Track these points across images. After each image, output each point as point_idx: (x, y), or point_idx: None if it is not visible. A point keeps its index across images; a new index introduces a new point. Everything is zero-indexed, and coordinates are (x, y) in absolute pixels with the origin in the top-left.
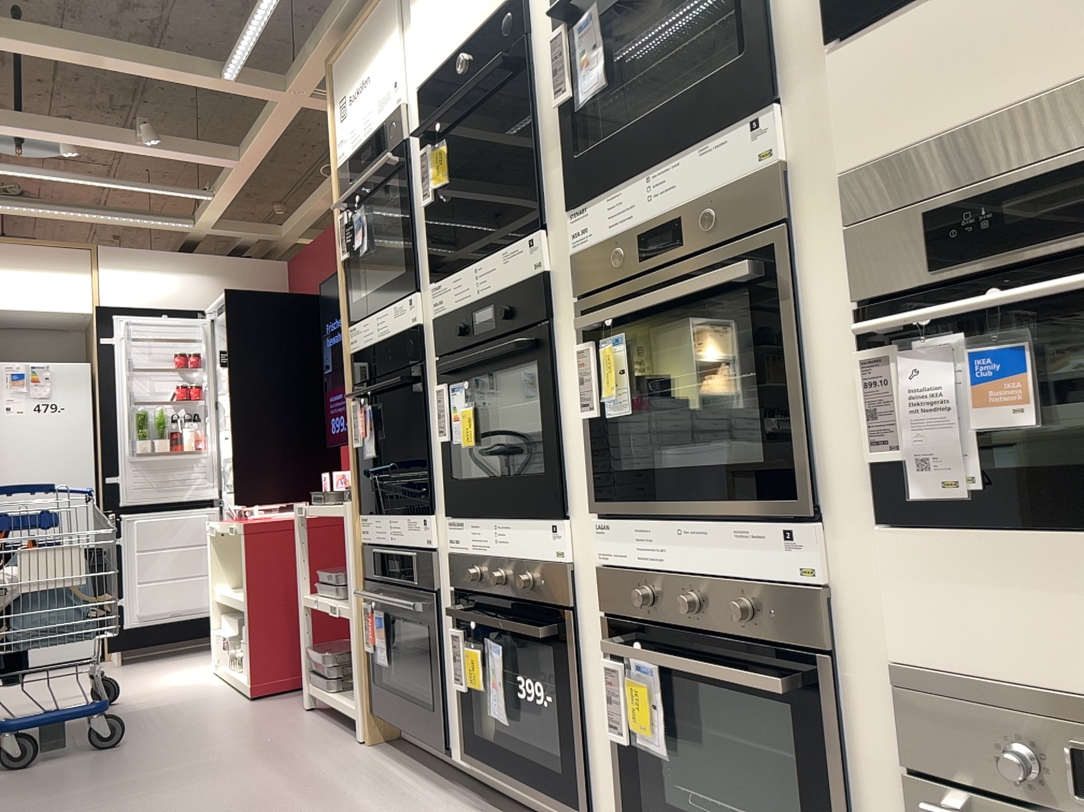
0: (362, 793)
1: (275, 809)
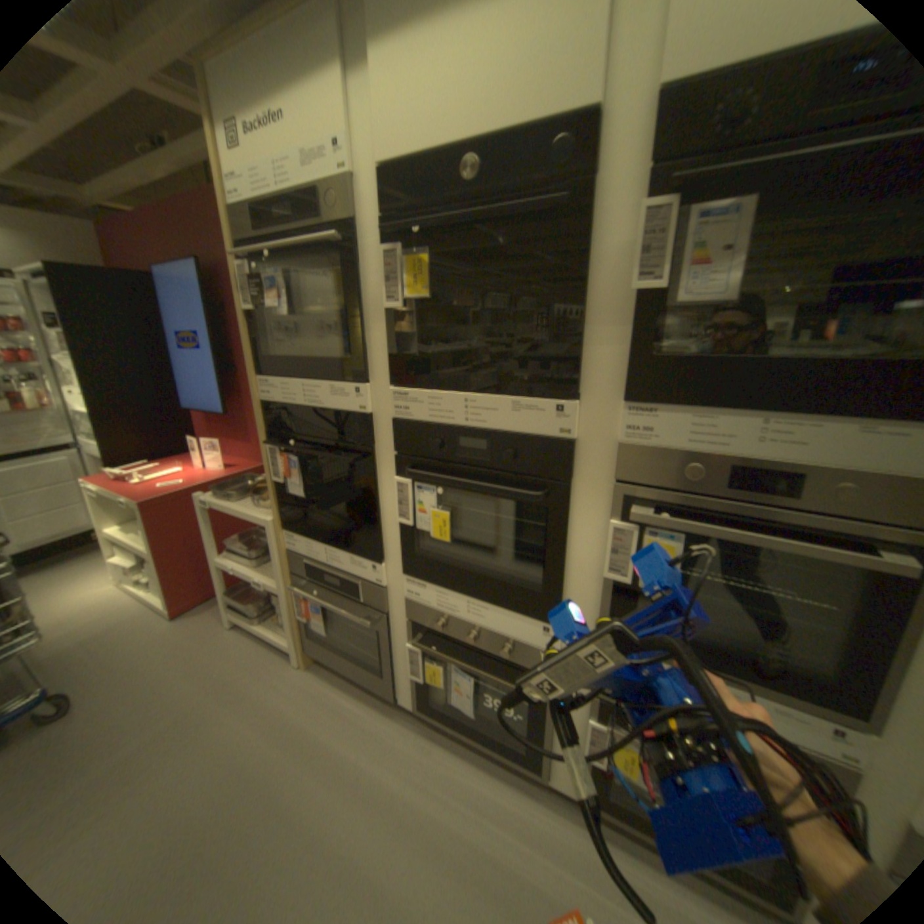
0: (331, 737)
1: (271, 778)
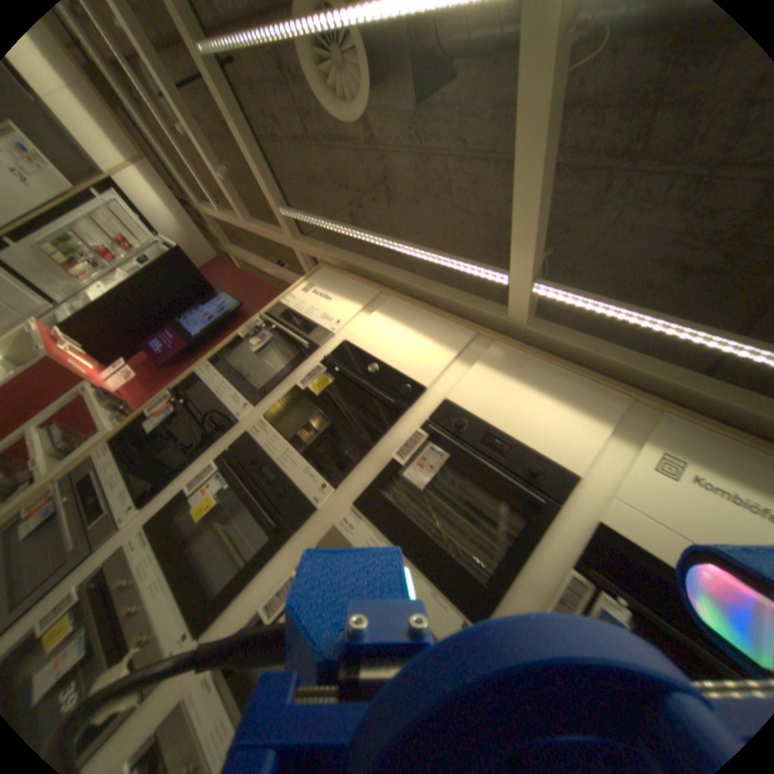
0: None
1: None
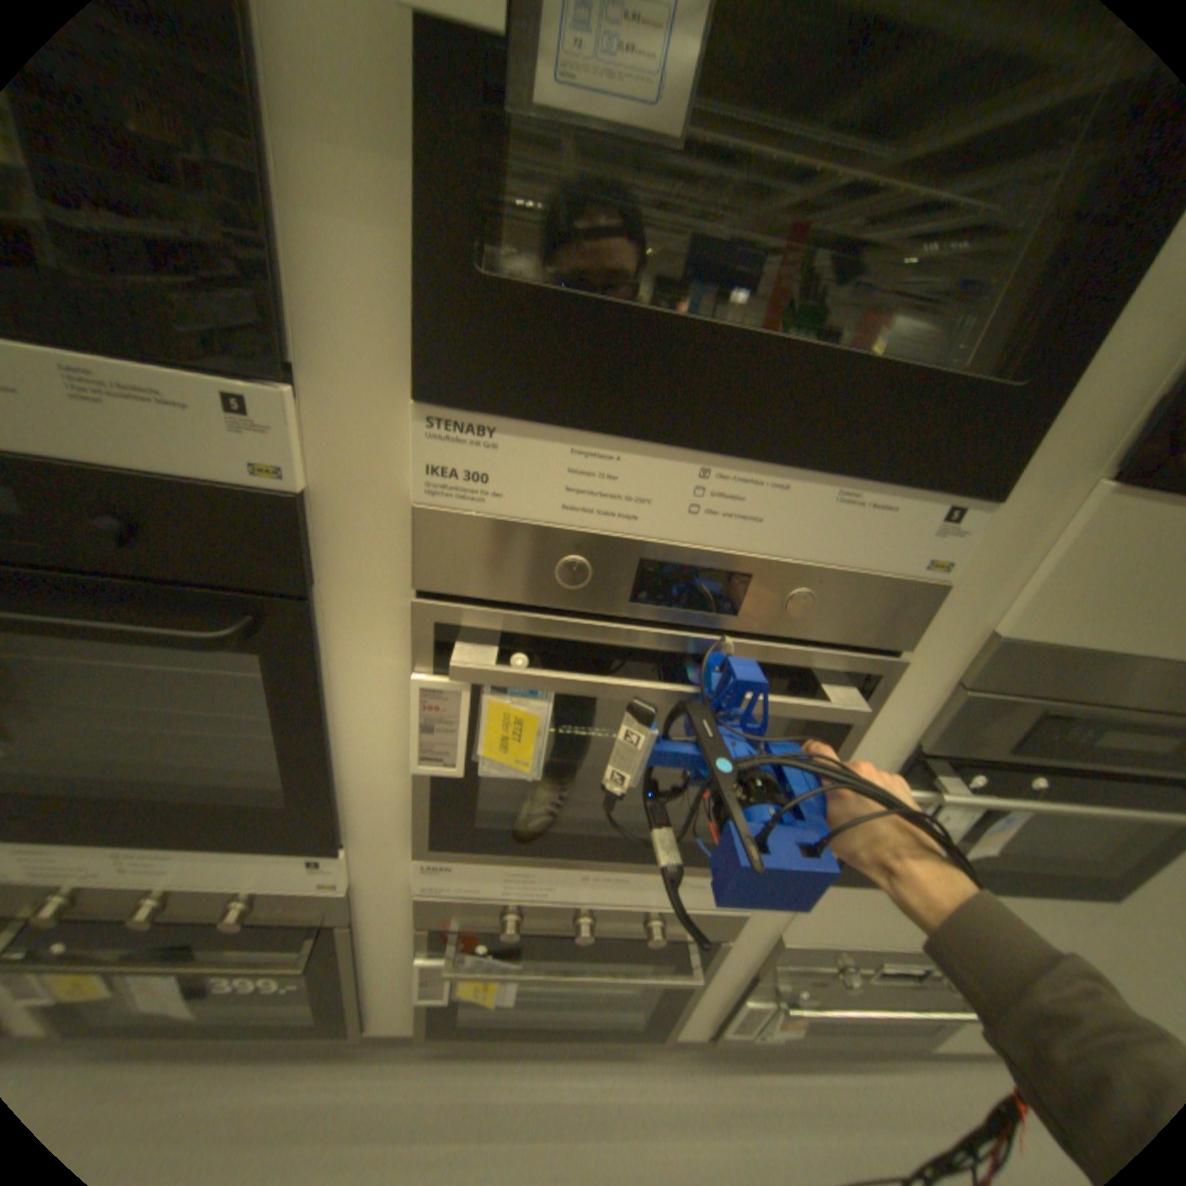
0: None
1: None
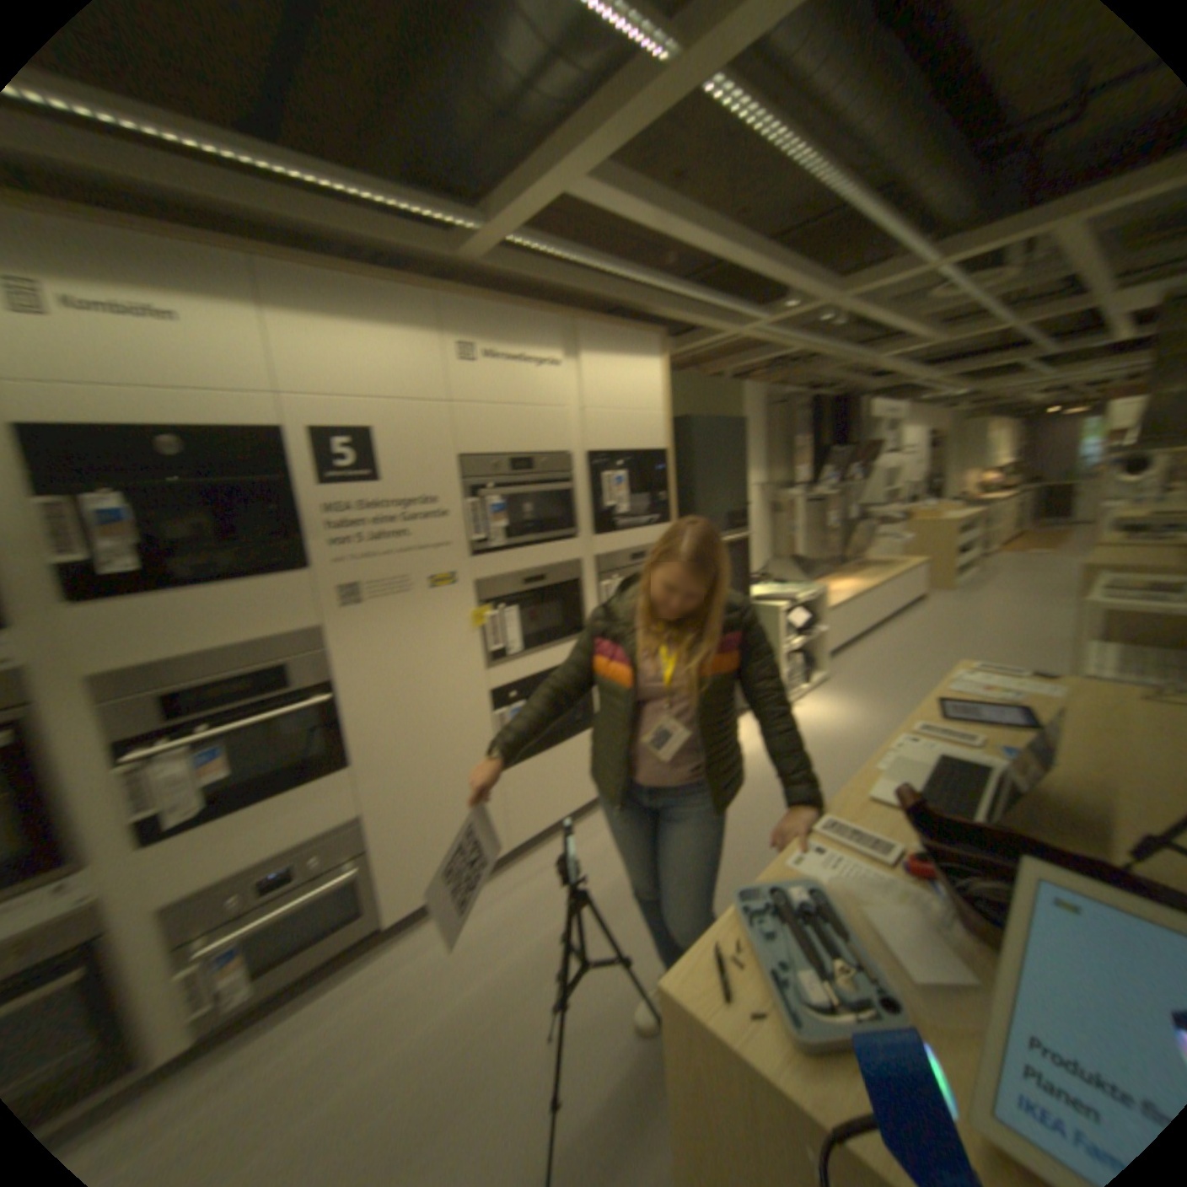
0: None
1: None
